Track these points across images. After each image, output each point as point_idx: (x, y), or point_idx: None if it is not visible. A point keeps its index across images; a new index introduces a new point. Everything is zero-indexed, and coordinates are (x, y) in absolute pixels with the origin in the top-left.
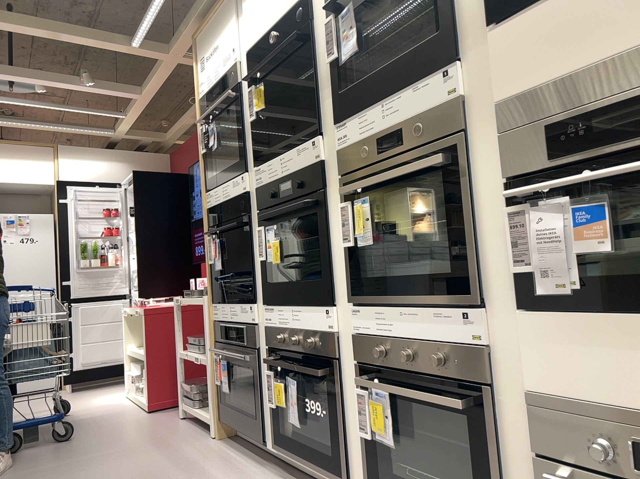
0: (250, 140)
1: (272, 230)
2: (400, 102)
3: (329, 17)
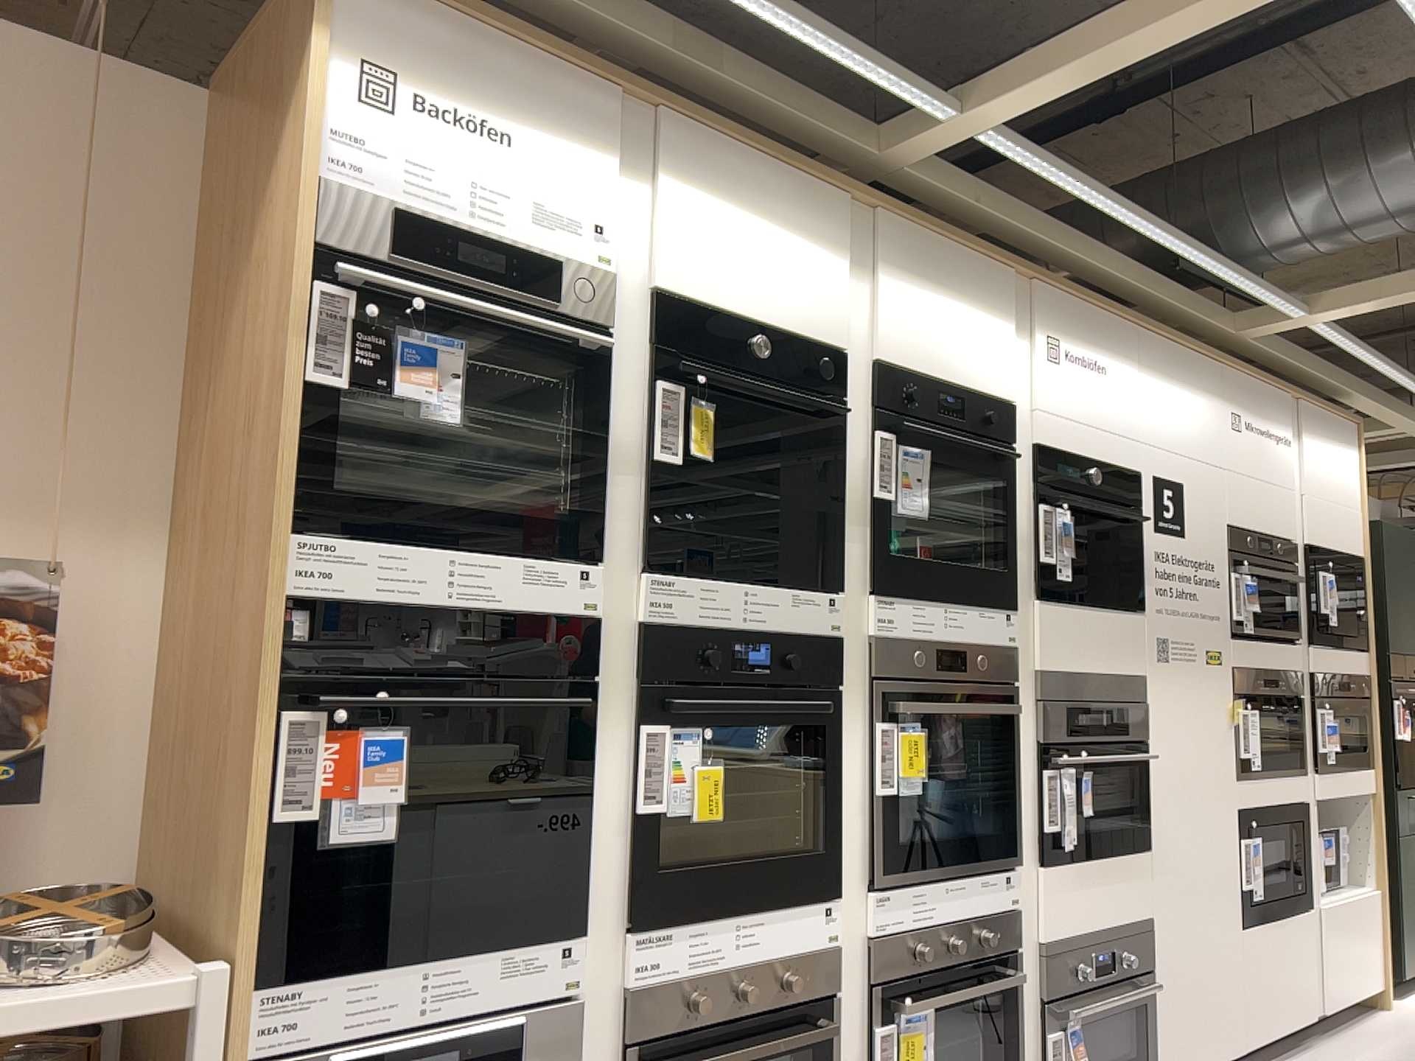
0: (627, 492)
1: (699, 735)
2: (958, 617)
3: (885, 436)
